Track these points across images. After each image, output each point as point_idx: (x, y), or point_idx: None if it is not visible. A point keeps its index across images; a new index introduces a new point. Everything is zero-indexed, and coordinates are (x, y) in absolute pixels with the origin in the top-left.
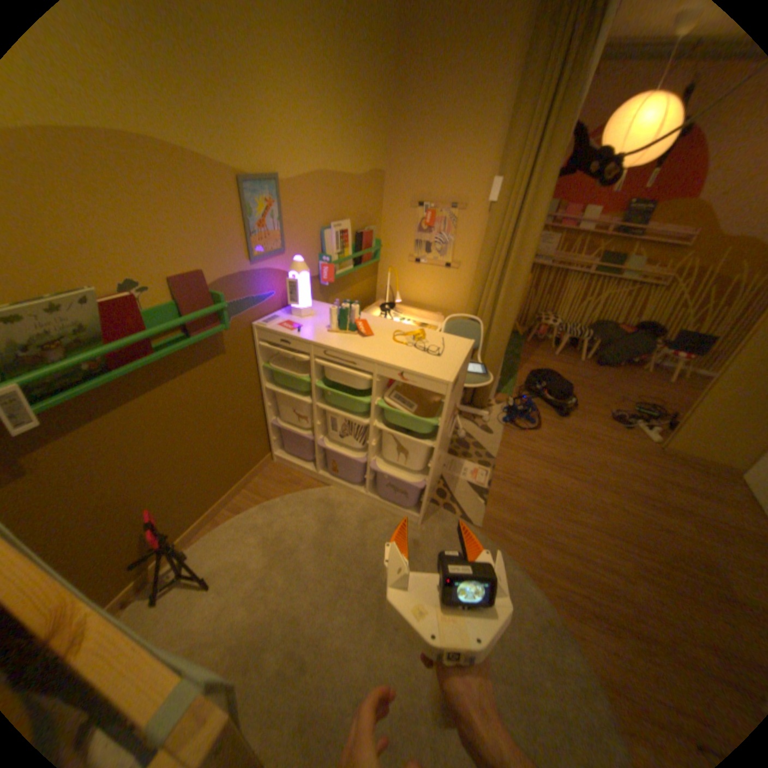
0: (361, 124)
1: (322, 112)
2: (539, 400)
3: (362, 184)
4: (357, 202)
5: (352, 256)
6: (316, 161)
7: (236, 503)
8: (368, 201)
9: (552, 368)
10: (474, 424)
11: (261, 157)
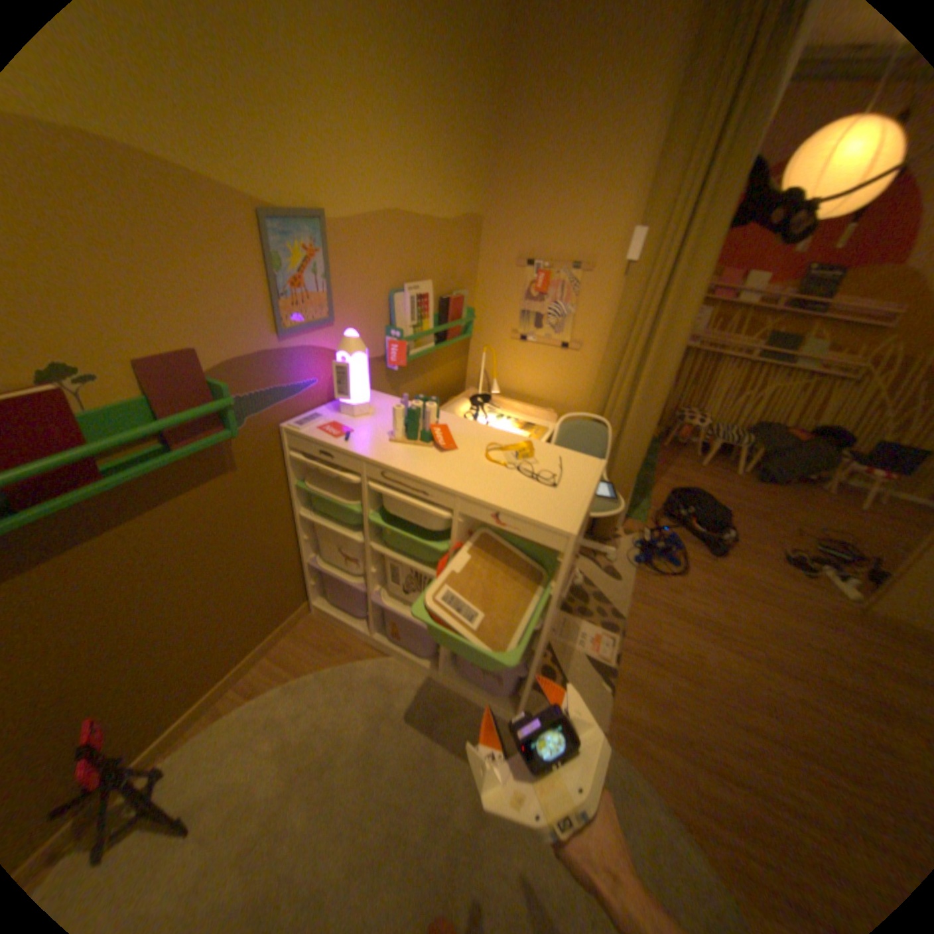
0: (451, 149)
1: (395, 127)
2: (684, 530)
3: (451, 232)
4: (444, 257)
5: (434, 330)
6: (385, 197)
7: (250, 680)
8: (459, 256)
9: (700, 485)
10: (596, 565)
11: (297, 183)
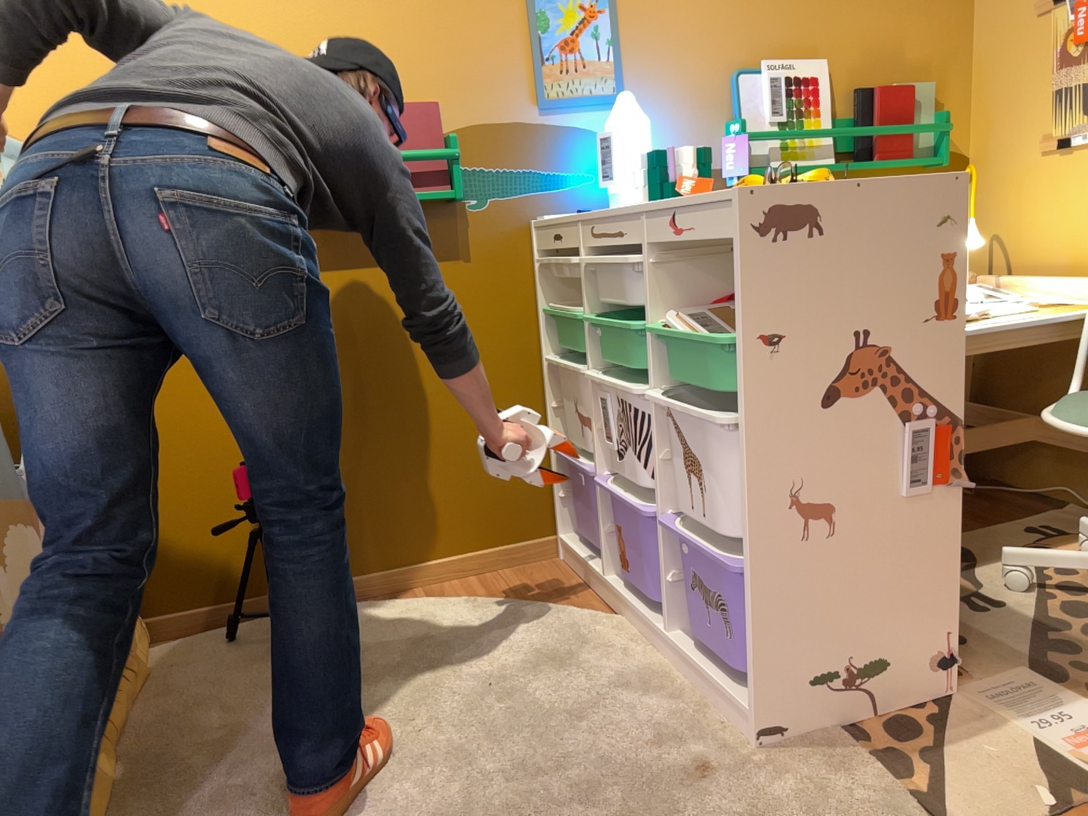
0: None
1: None
2: None
3: None
4: (860, 27)
5: (828, 135)
6: None
7: (444, 587)
8: (903, 27)
9: None
10: None
11: None
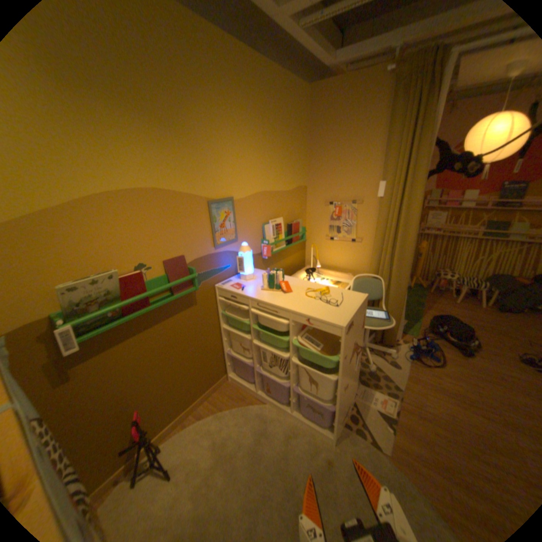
0: (287, 162)
1: (261, 161)
2: (443, 341)
3: (290, 195)
4: (287, 206)
5: (284, 239)
6: (258, 187)
7: (199, 411)
8: (295, 204)
9: (455, 314)
10: (384, 360)
11: (222, 189)
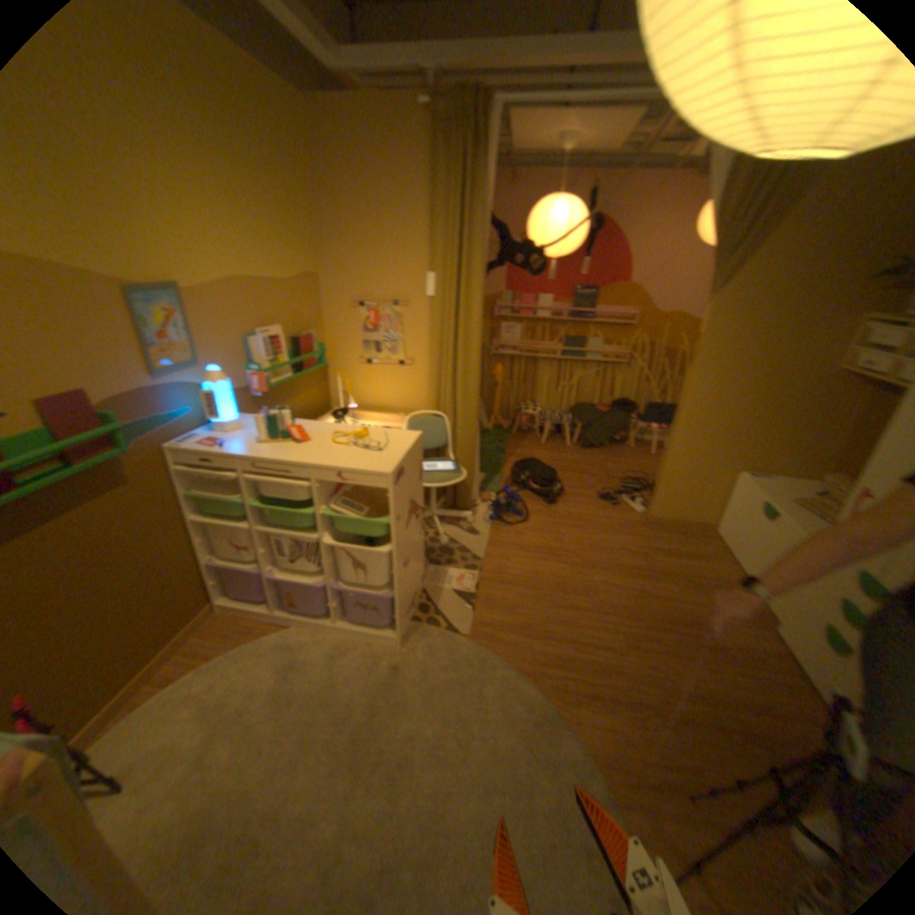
0: (276, 229)
1: (224, 220)
2: (525, 491)
3: (289, 288)
4: (286, 306)
5: (288, 363)
6: (224, 268)
7: (161, 674)
8: (300, 305)
9: (538, 458)
10: (457, 528)
11: (149, 266)
